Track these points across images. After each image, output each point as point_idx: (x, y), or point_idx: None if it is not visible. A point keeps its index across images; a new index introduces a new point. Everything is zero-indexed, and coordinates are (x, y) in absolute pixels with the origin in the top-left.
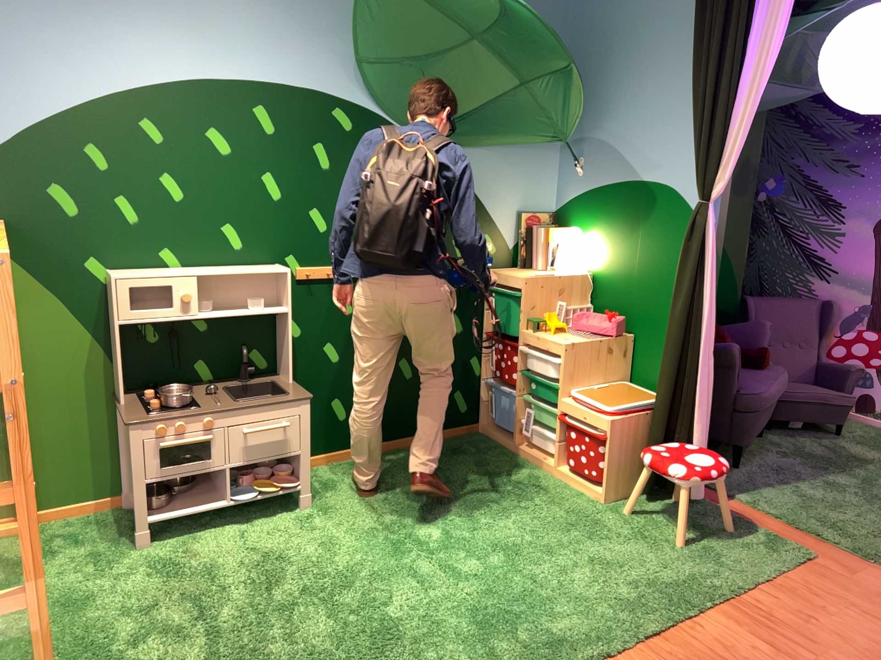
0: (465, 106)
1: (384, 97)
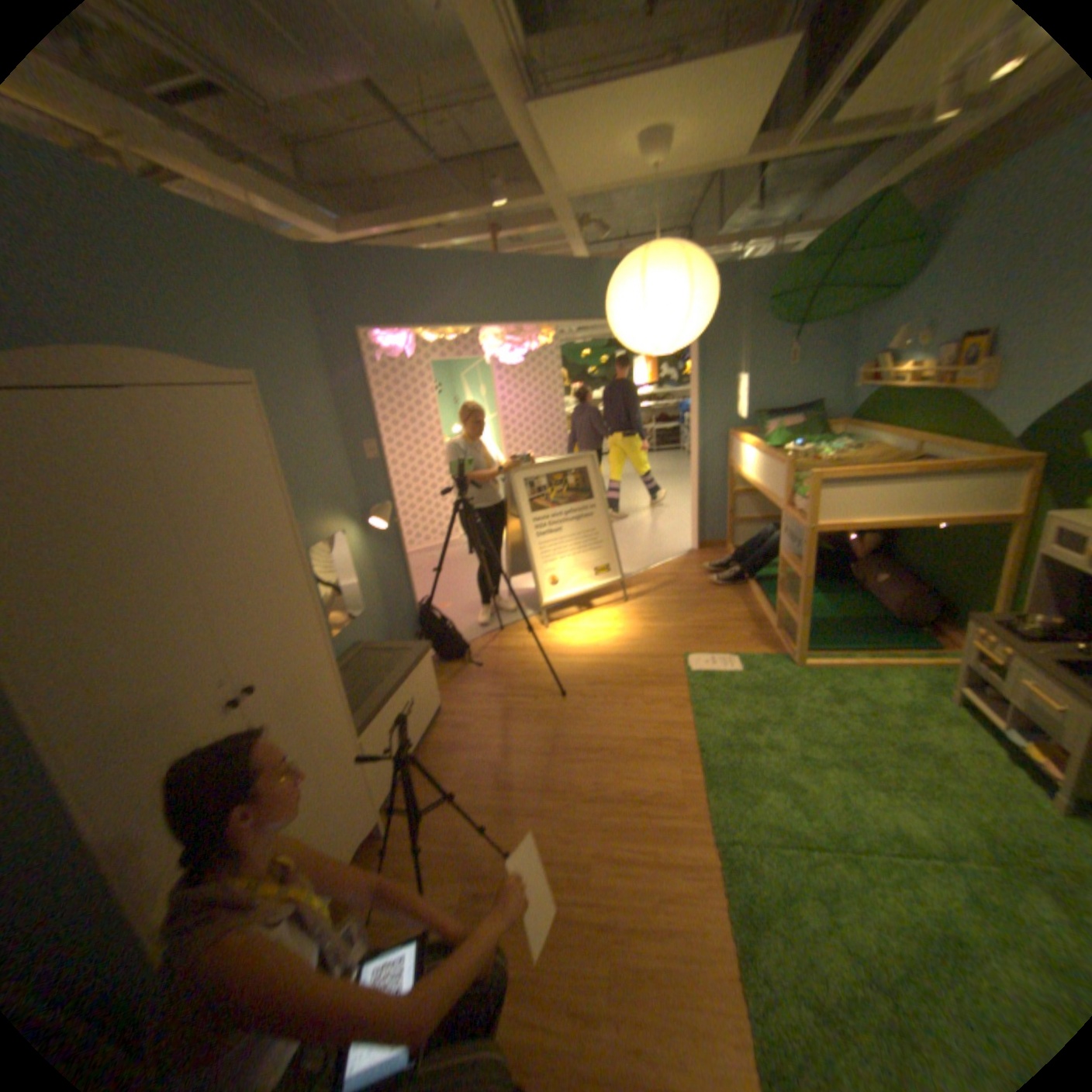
0: None
1: None
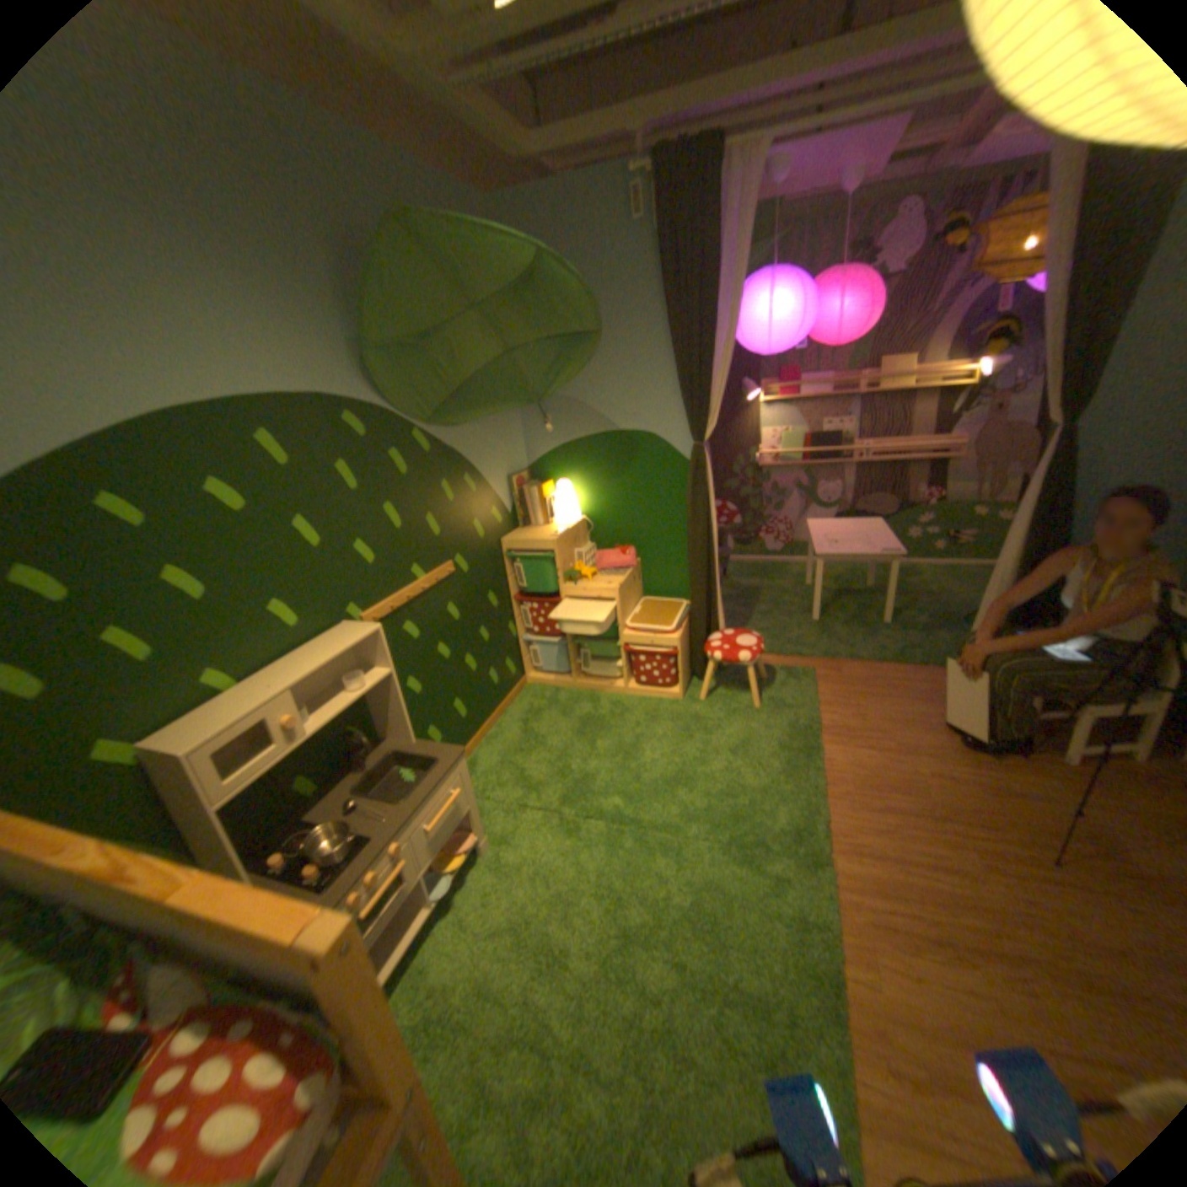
0: (457, 378)
1: (389, 383)
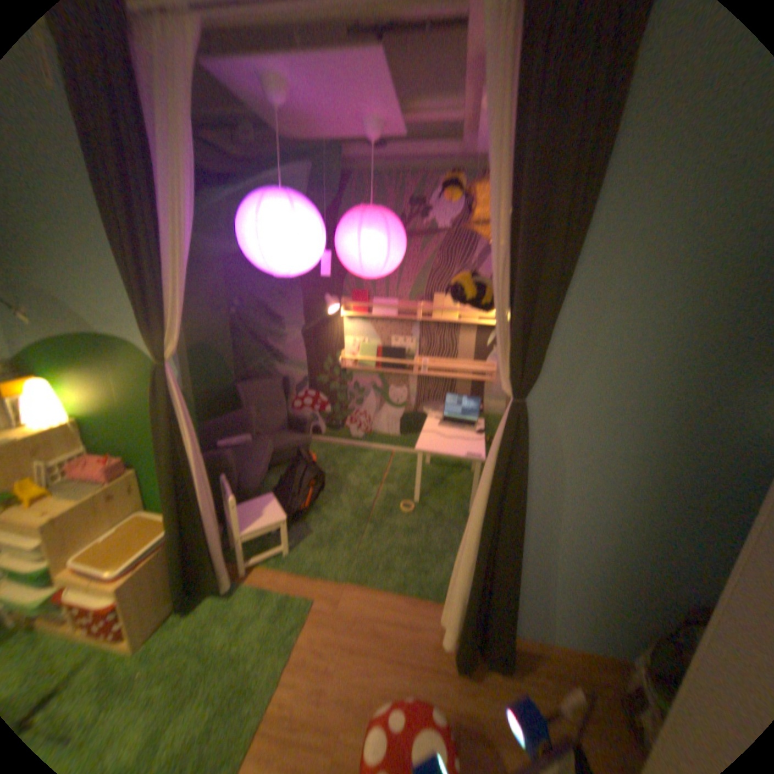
0: None
1: None
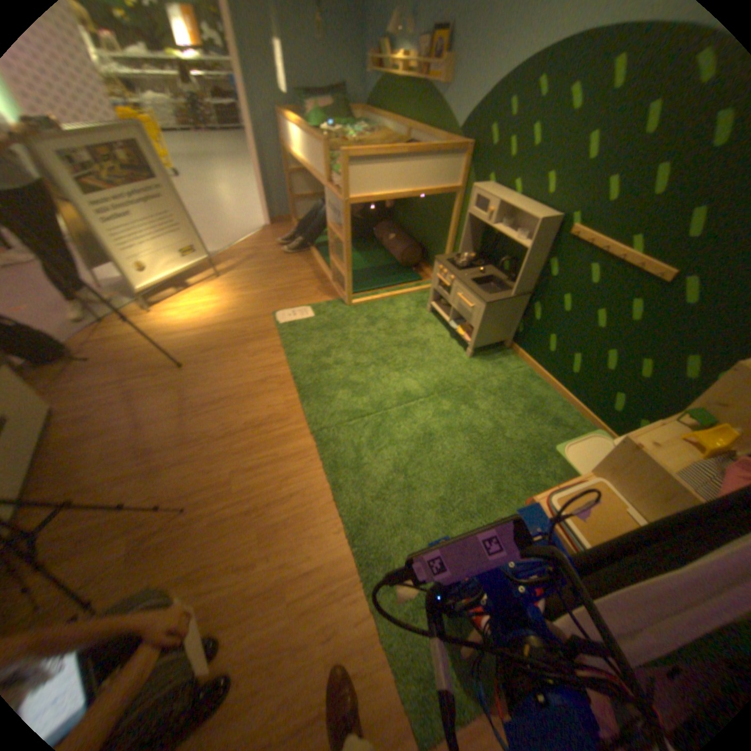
0: None
1: None
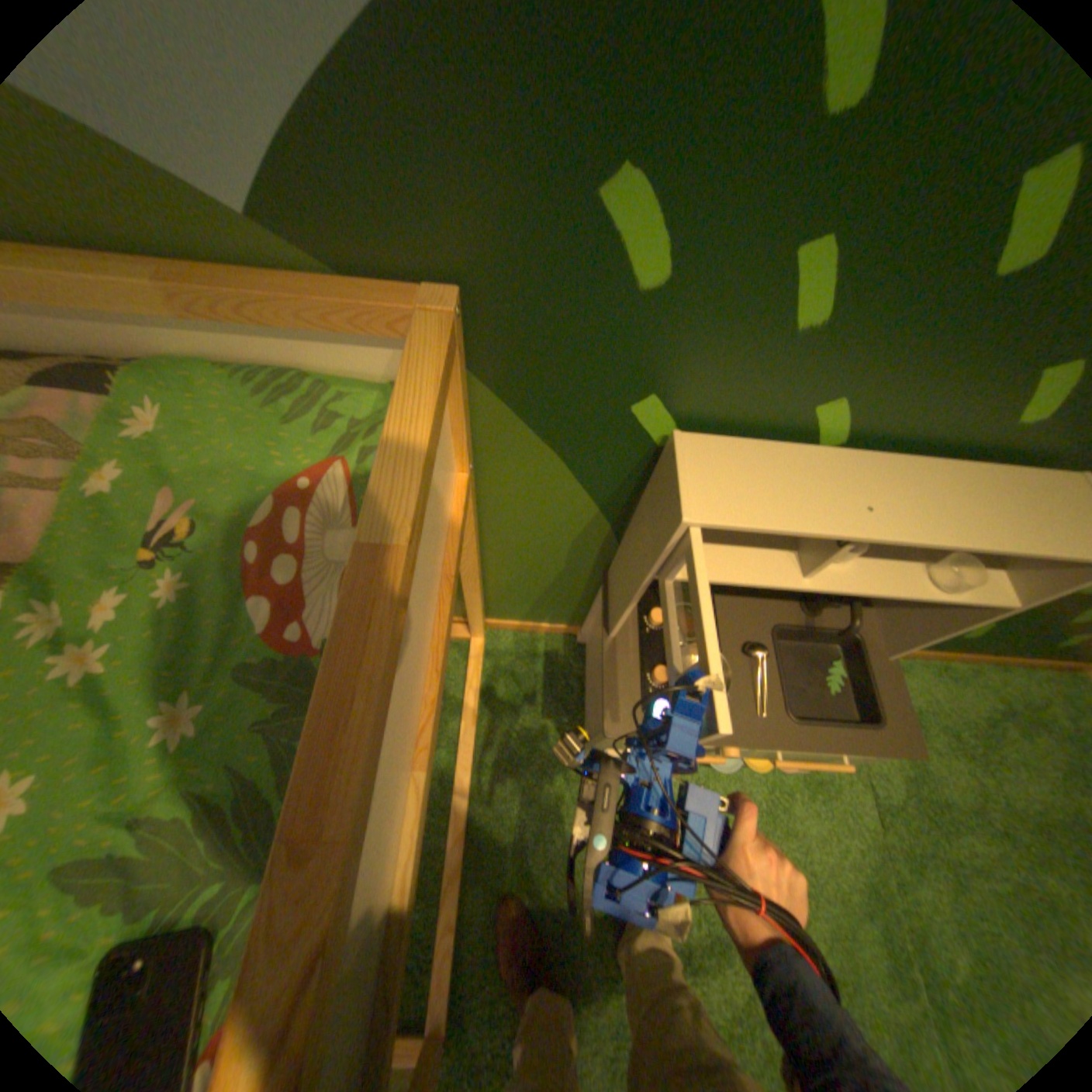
0: None
1: None
